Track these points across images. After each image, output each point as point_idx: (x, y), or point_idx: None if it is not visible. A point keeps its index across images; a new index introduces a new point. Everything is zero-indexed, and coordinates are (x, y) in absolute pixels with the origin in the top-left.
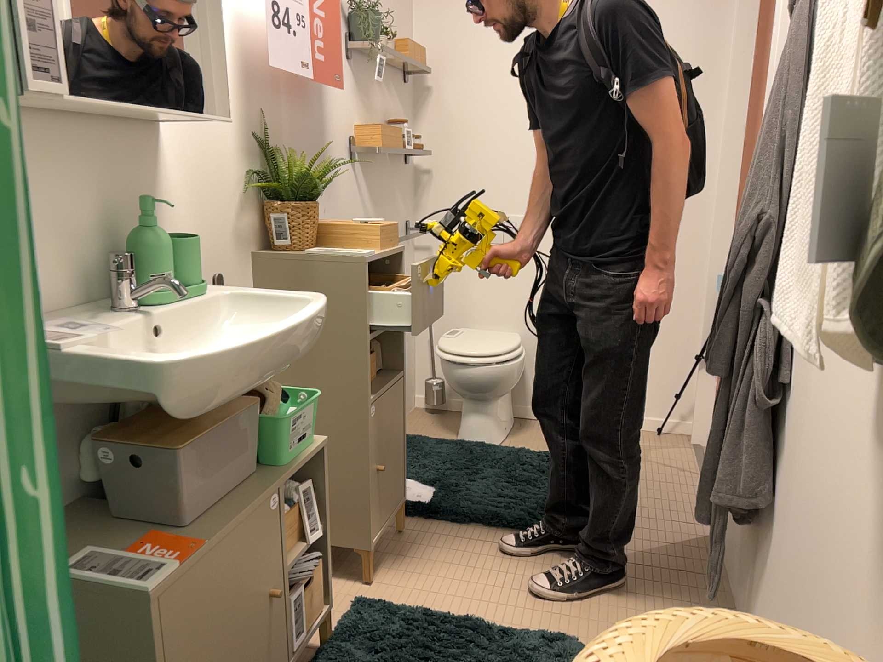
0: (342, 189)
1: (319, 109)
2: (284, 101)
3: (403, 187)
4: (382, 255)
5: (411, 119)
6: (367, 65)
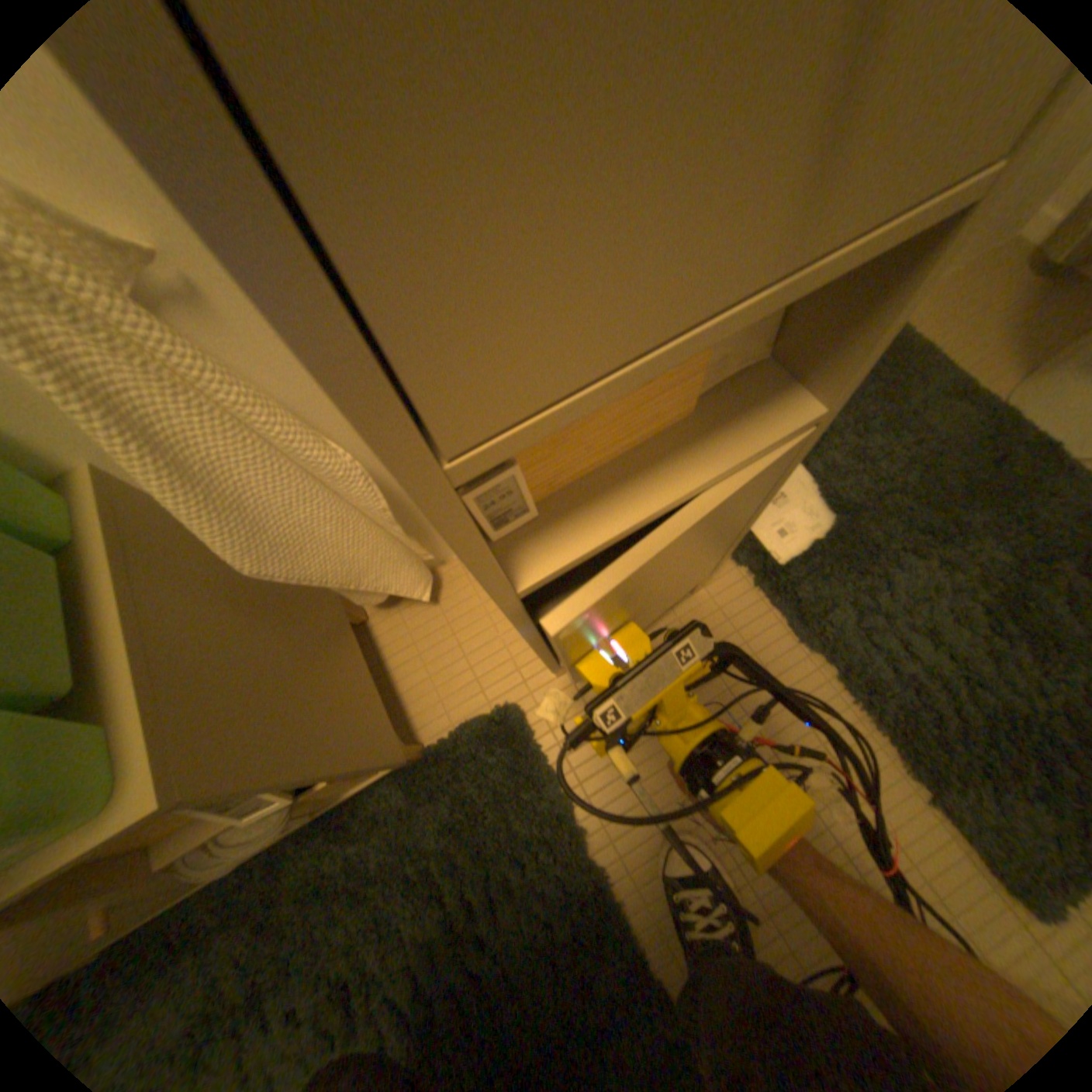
0: None
1: None
2: None
3: None
4: None
5: None
6: None
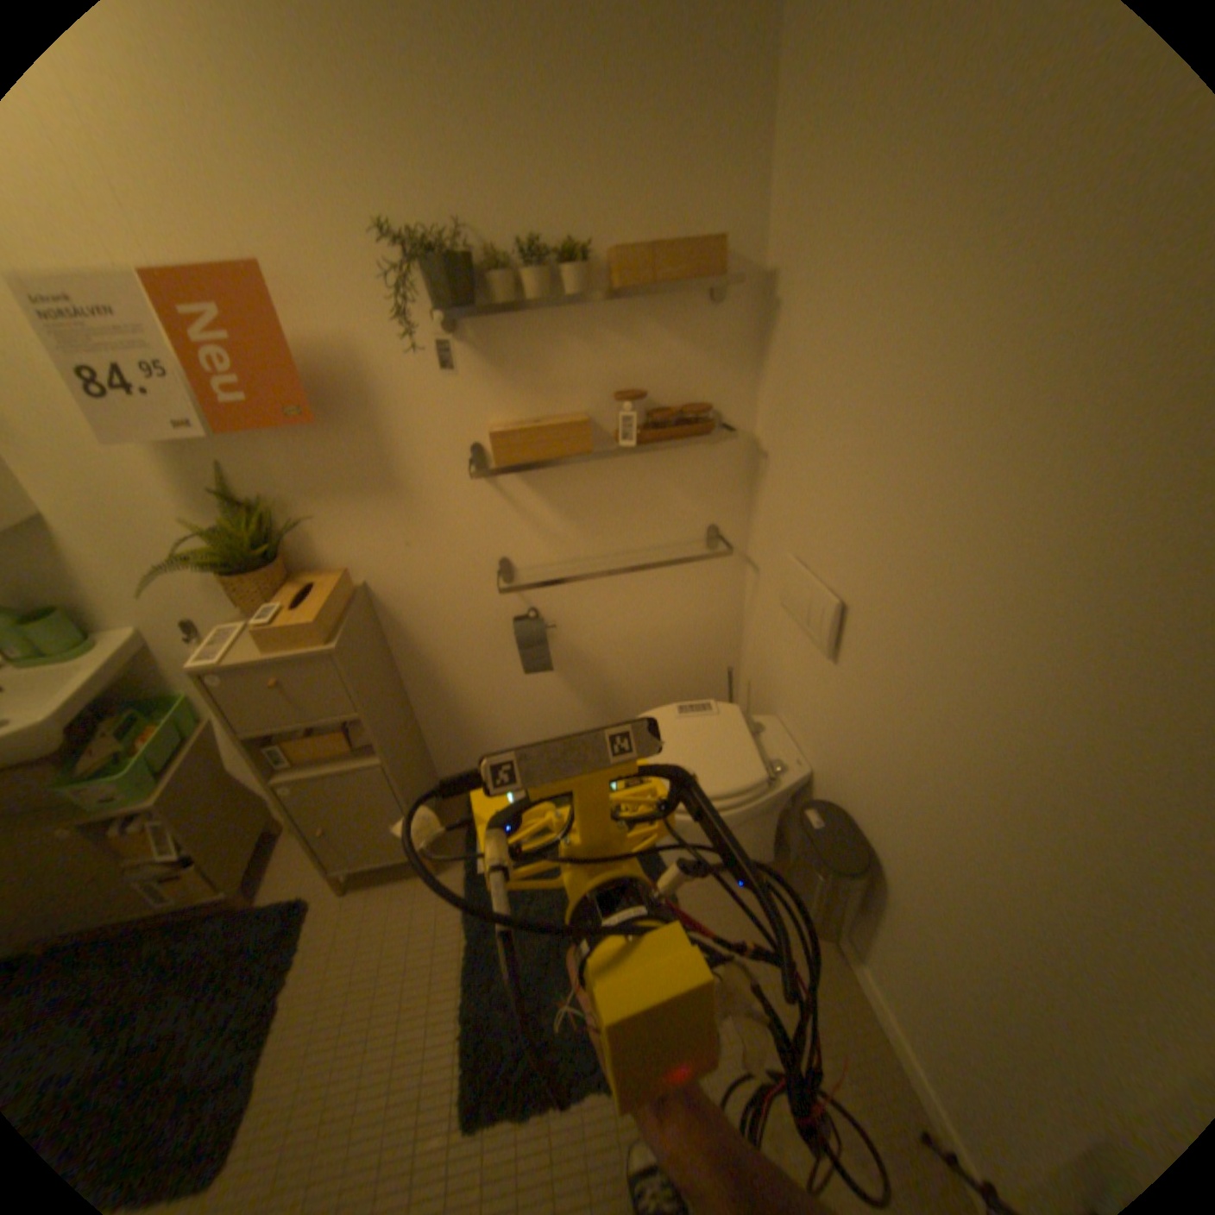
0: (453, 513)
1: (363, 425)
2: (263, 437)
3: (697, 478)
4: (241, 665)
5: (744, 357)
6: (526, 312)
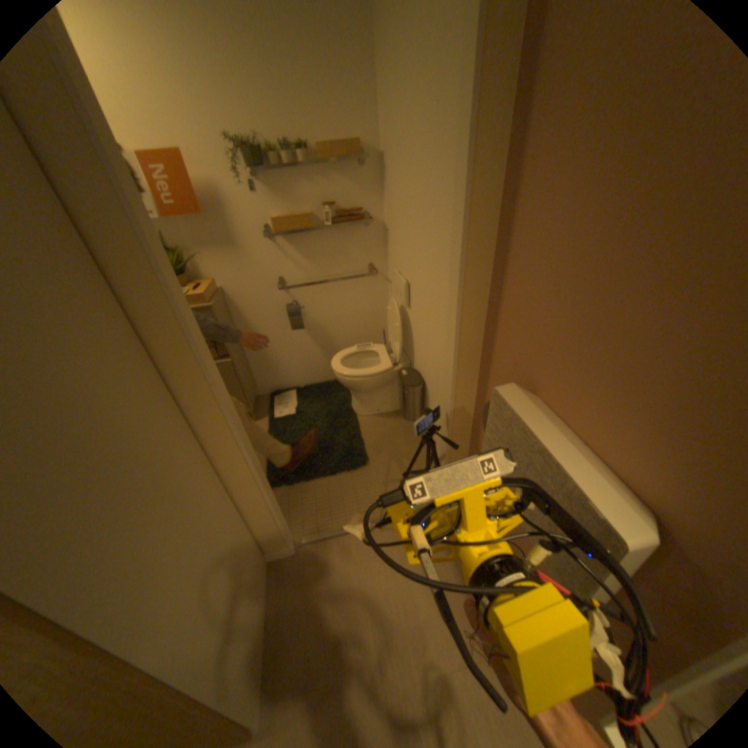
0: (258, 256)
1: (219, 217)
2: (178, 222)
3: (361, 242)
4: None
5: (376, 189)
6: (283, 170)
